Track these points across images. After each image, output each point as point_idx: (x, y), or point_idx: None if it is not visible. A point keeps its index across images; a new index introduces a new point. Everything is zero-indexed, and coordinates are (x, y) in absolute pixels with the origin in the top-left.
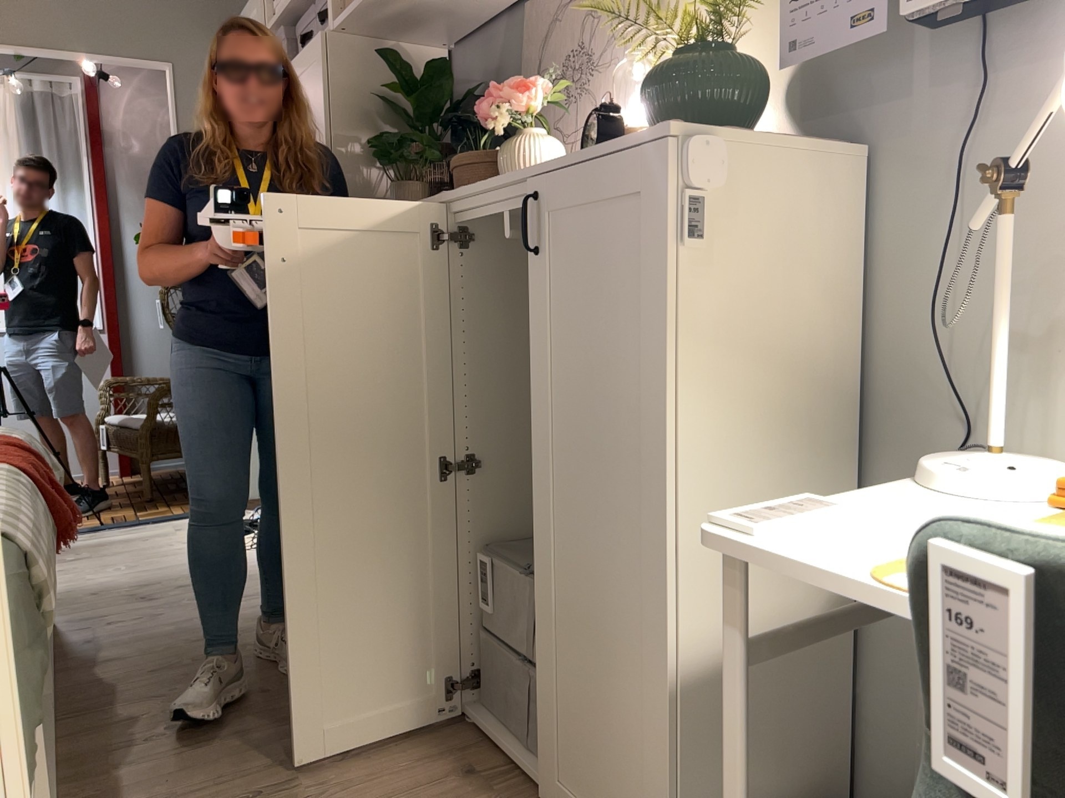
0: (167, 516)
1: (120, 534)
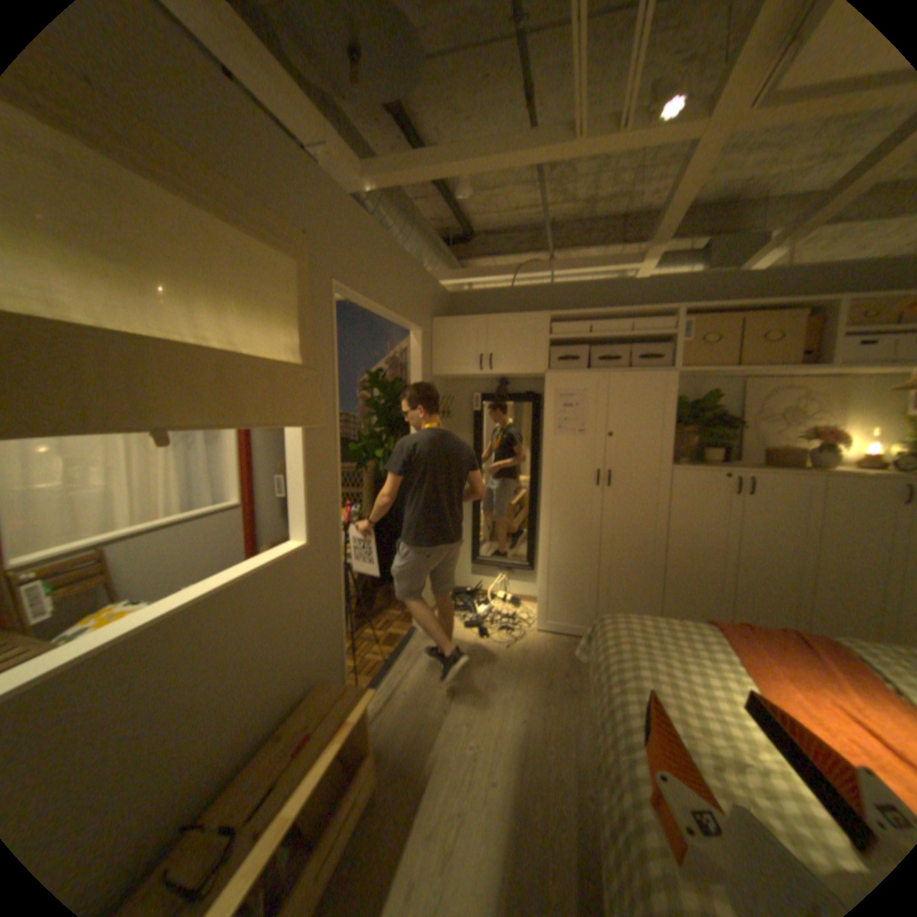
0: (405, 640)
1: (410, 665)
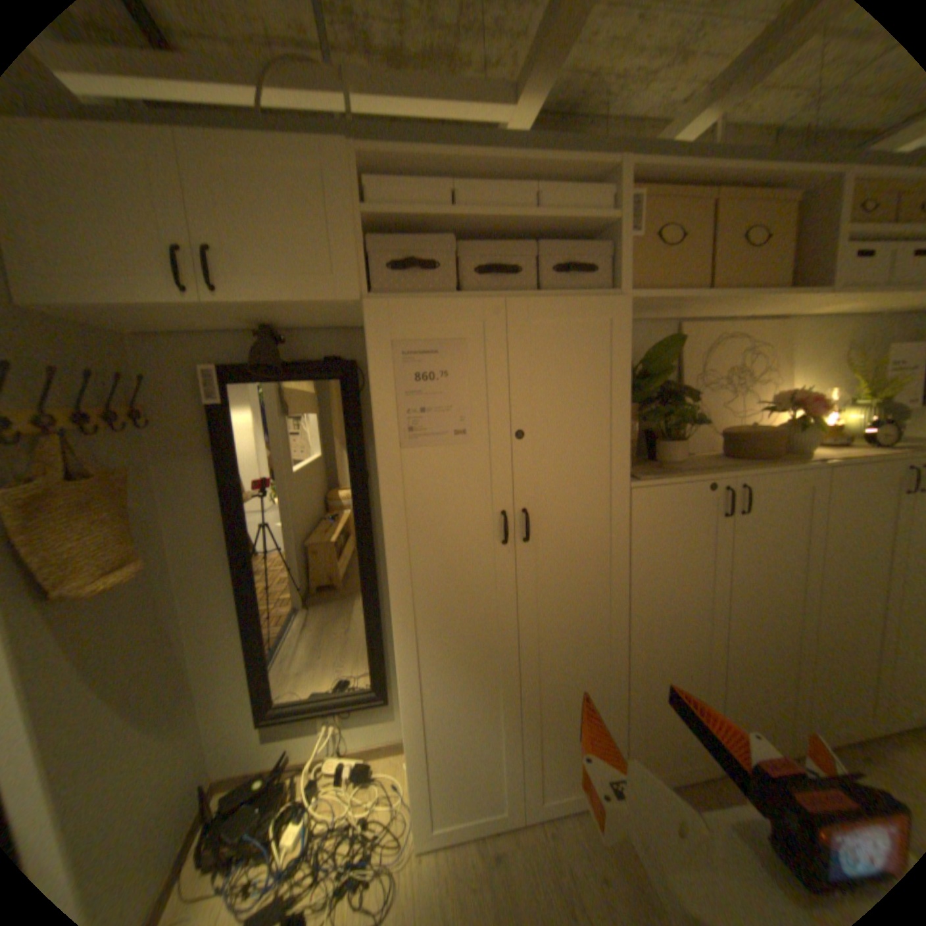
0: None
1: None
